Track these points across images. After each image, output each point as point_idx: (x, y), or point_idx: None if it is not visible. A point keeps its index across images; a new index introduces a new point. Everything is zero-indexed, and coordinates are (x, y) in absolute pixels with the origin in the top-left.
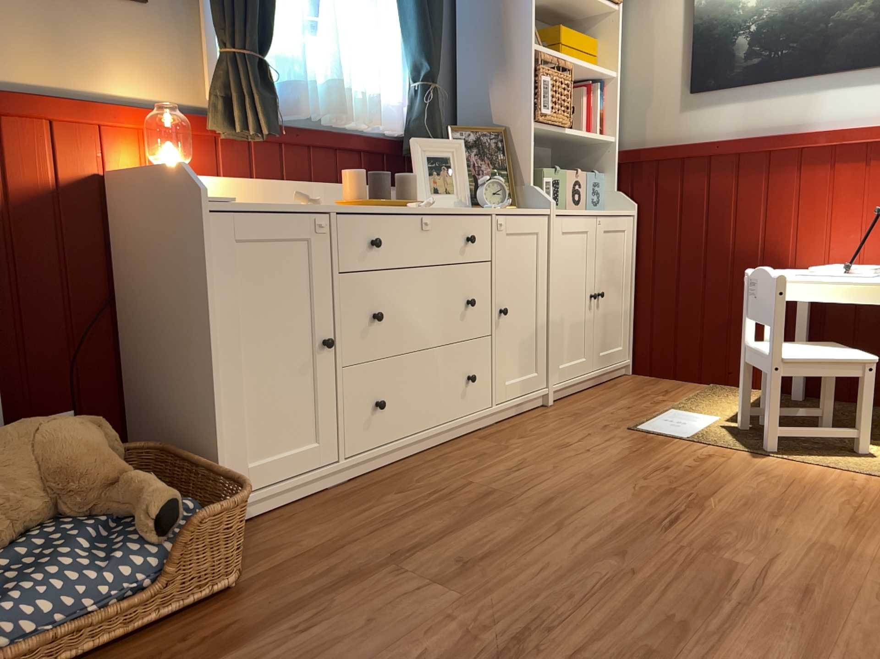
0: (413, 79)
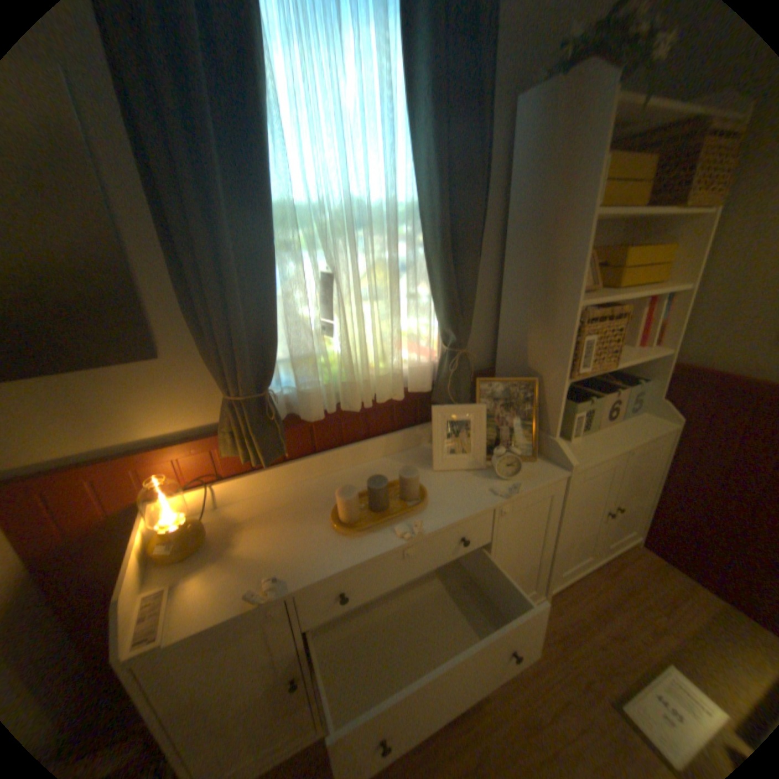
0: (443, 341)
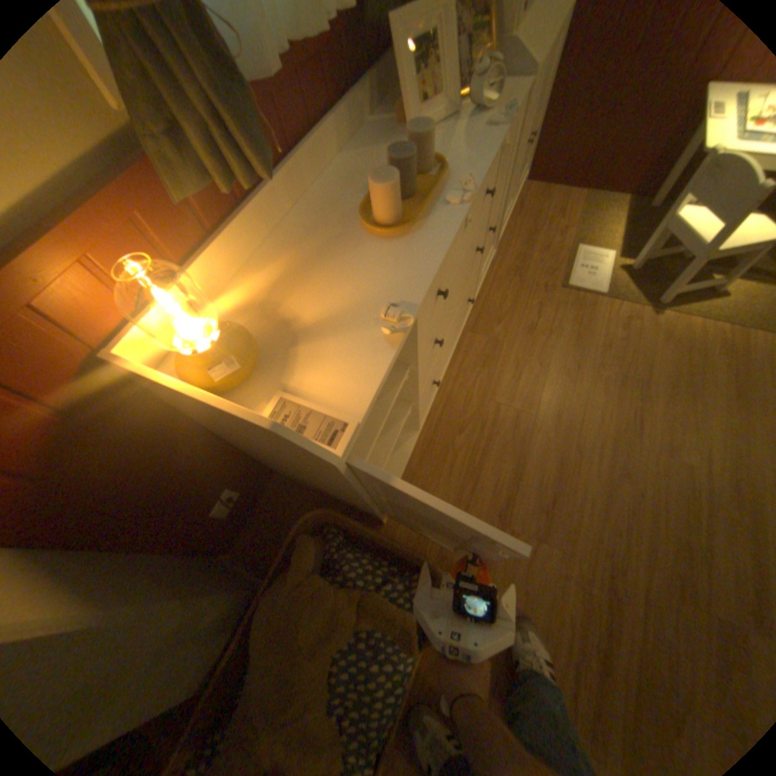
0: None
